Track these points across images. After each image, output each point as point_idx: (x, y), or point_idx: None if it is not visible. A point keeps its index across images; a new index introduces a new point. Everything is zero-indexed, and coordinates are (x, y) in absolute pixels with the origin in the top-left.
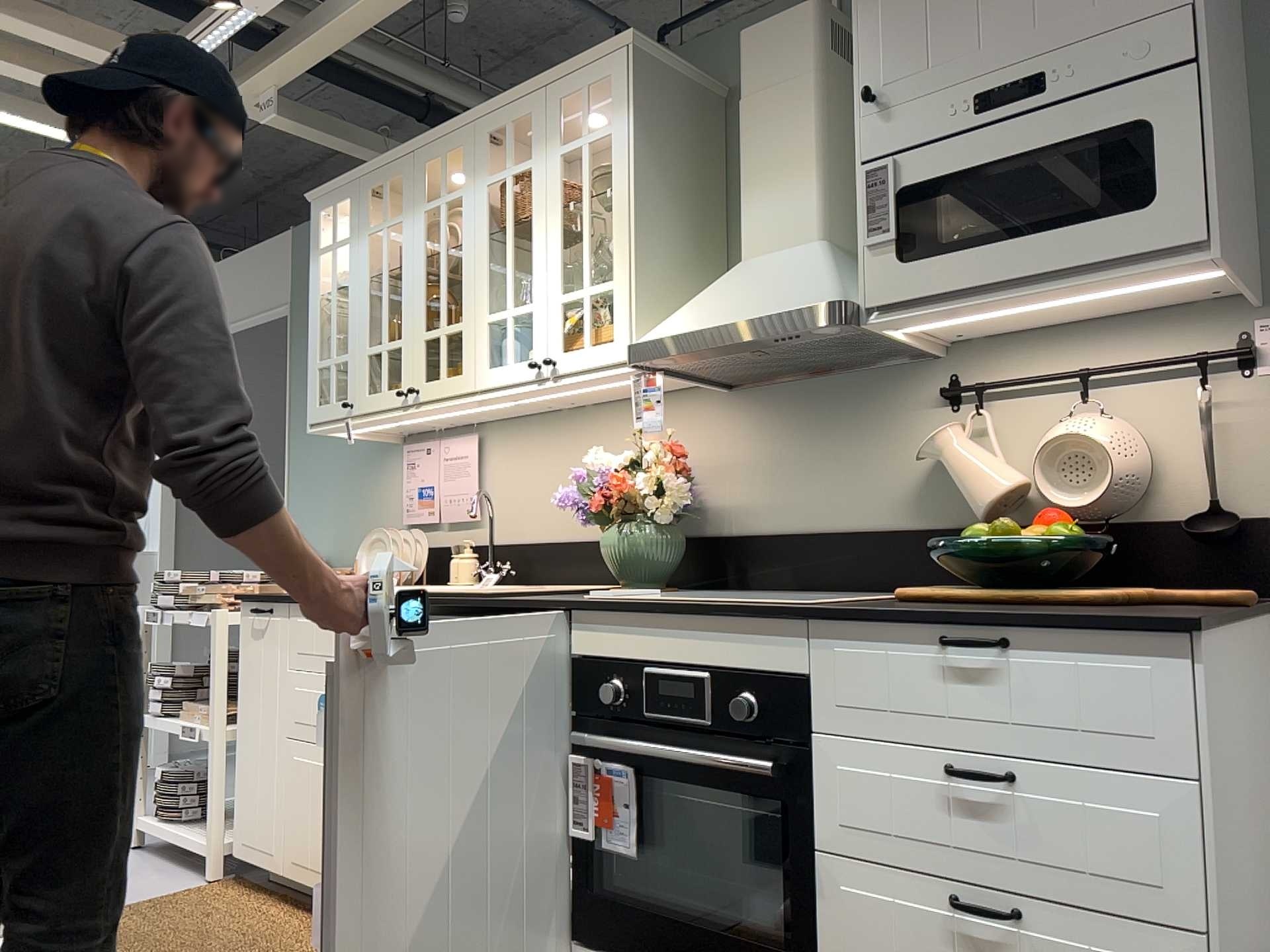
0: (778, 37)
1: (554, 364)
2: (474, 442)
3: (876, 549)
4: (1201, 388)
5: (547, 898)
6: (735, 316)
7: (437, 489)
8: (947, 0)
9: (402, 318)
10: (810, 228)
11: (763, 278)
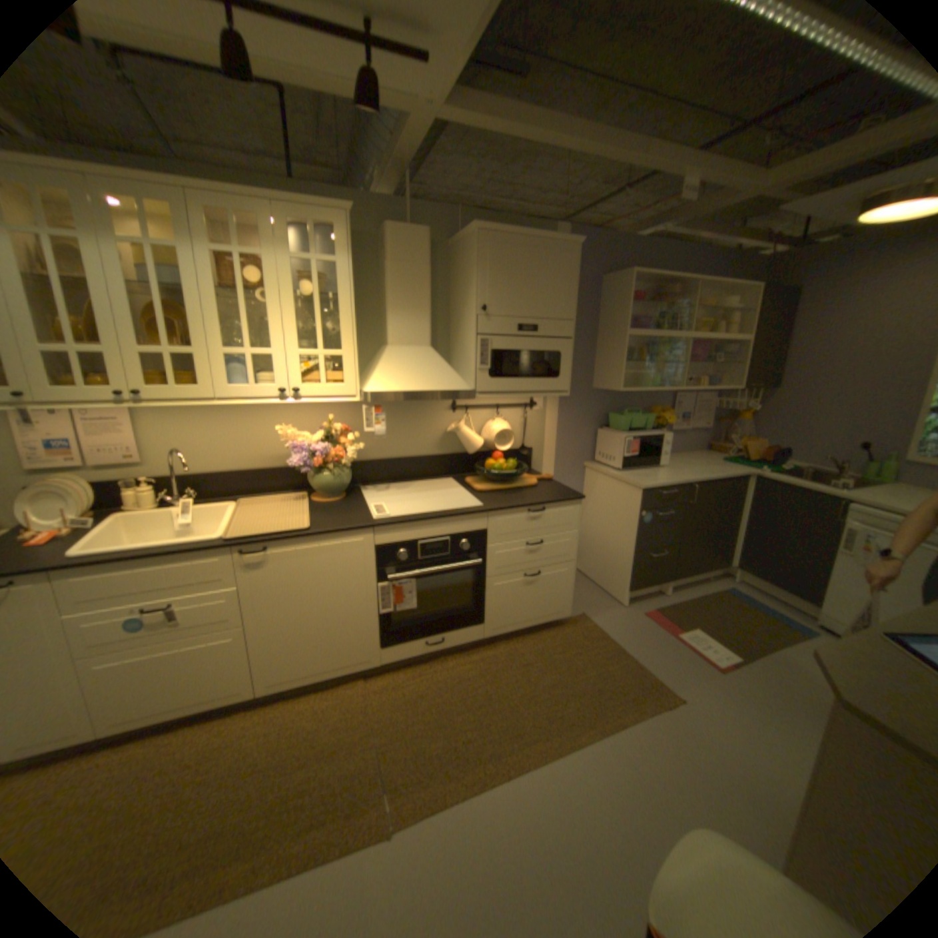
0: (411, 237)
1: (298, 392)
2: (125, 409)
3: (425, 464)
4: (522, 413)
5: (366, 641)
6: (425, 388)
7: (77, 442)
8: (513, 281)
9: (100, 329)
10: (426, 340)
11: (419, 364)
